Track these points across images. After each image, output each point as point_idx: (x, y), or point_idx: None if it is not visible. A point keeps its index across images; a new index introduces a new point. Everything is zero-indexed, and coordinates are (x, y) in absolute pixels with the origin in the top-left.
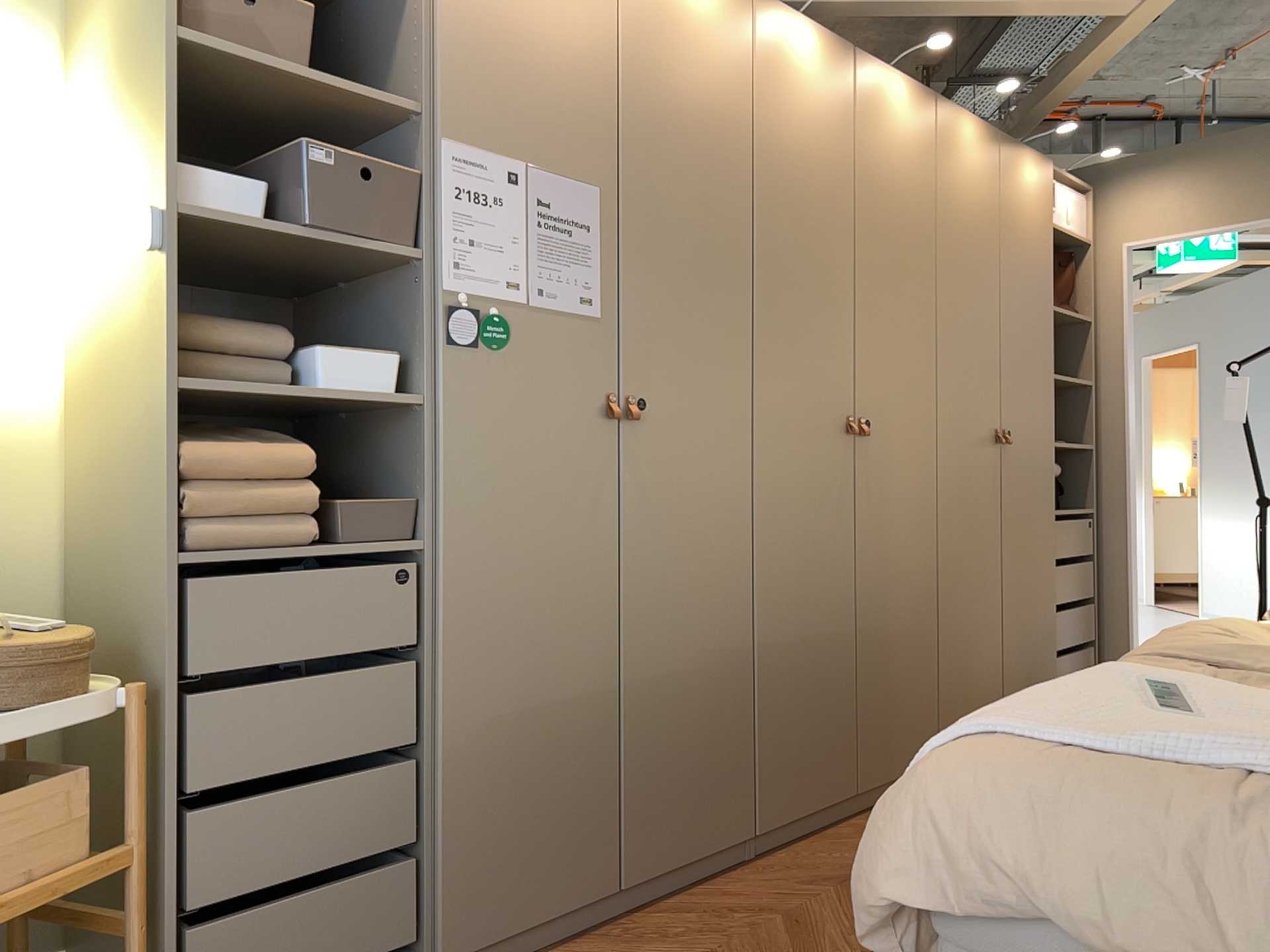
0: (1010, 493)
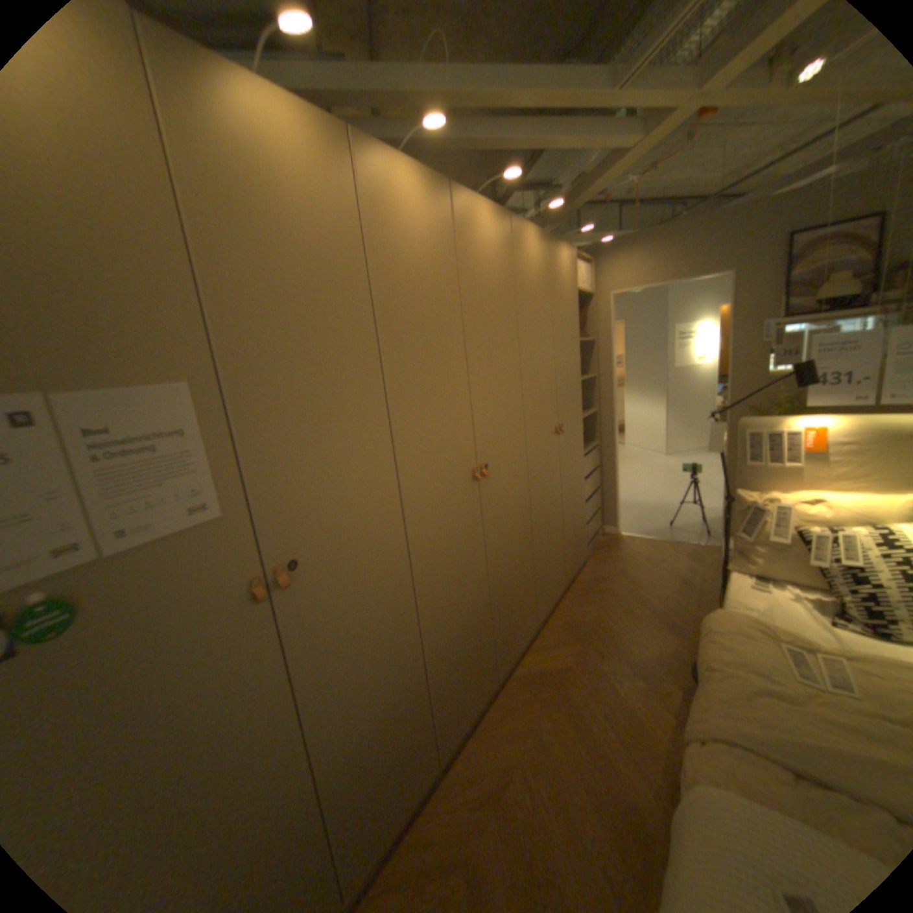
0: (568, 456)
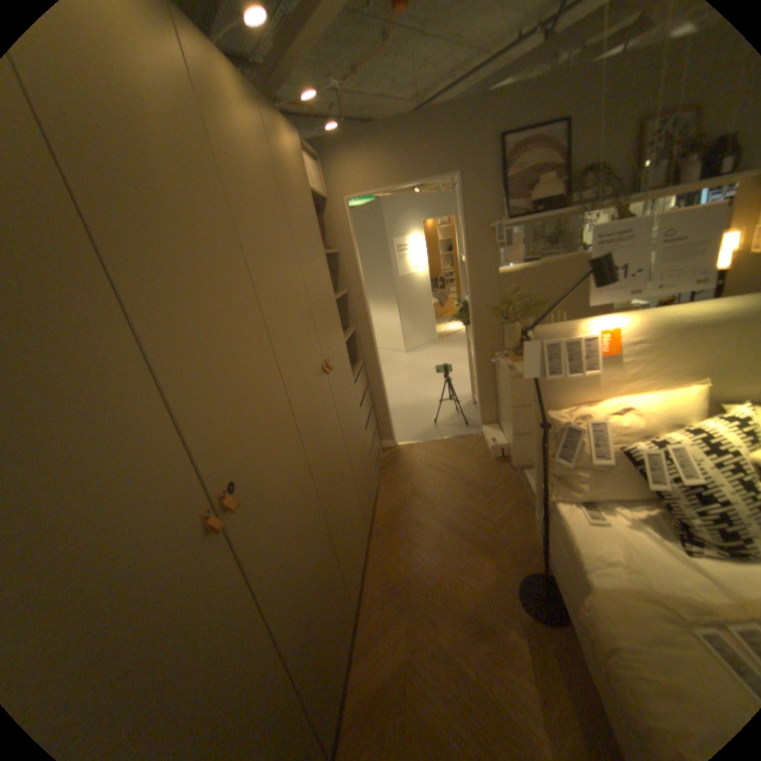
0: (342, 393)
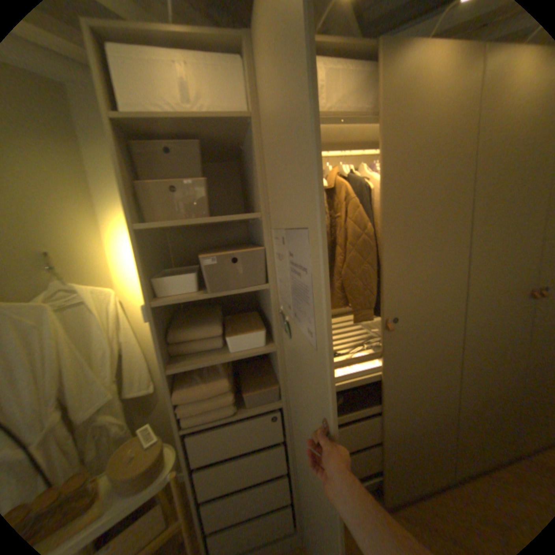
0: None
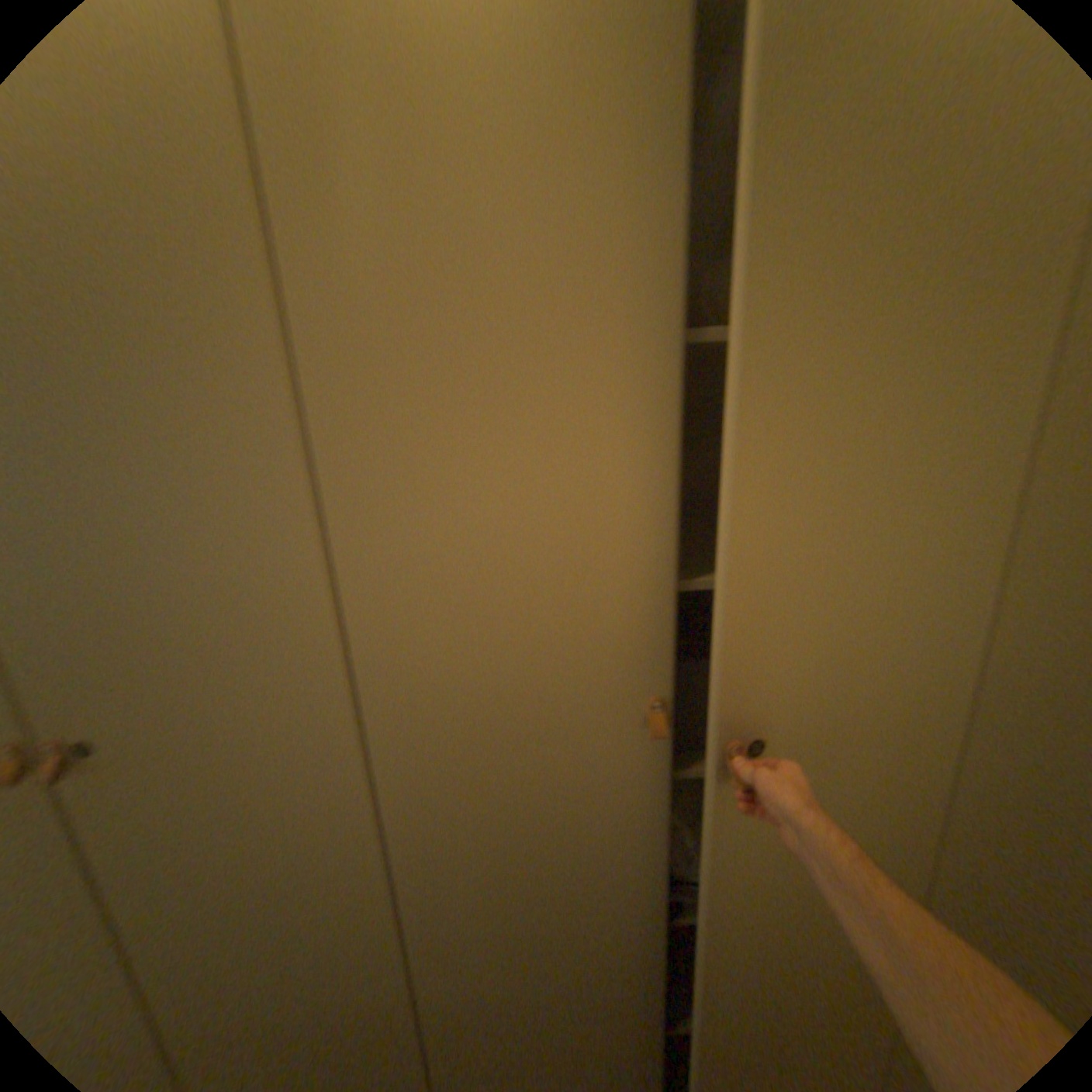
0: None
